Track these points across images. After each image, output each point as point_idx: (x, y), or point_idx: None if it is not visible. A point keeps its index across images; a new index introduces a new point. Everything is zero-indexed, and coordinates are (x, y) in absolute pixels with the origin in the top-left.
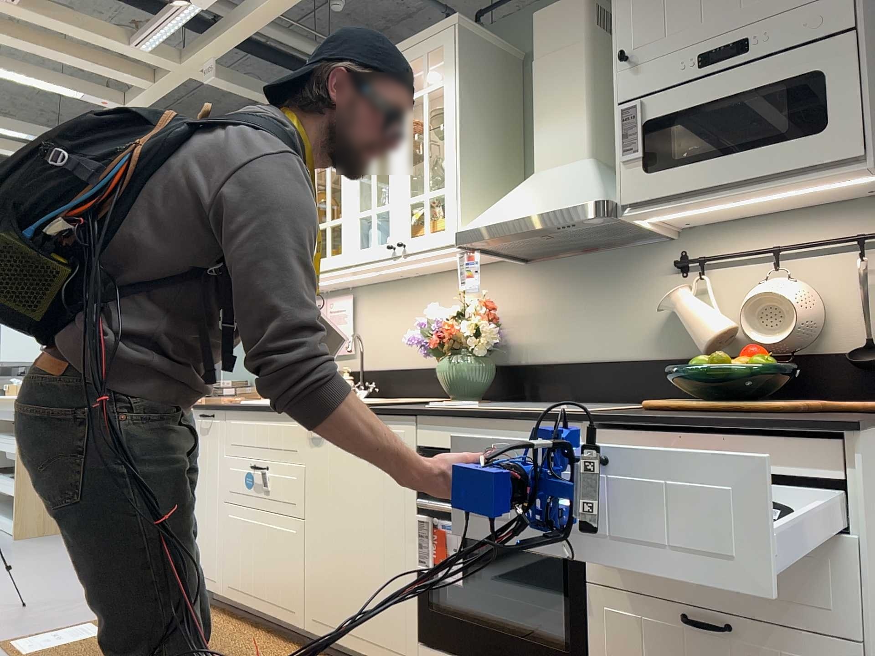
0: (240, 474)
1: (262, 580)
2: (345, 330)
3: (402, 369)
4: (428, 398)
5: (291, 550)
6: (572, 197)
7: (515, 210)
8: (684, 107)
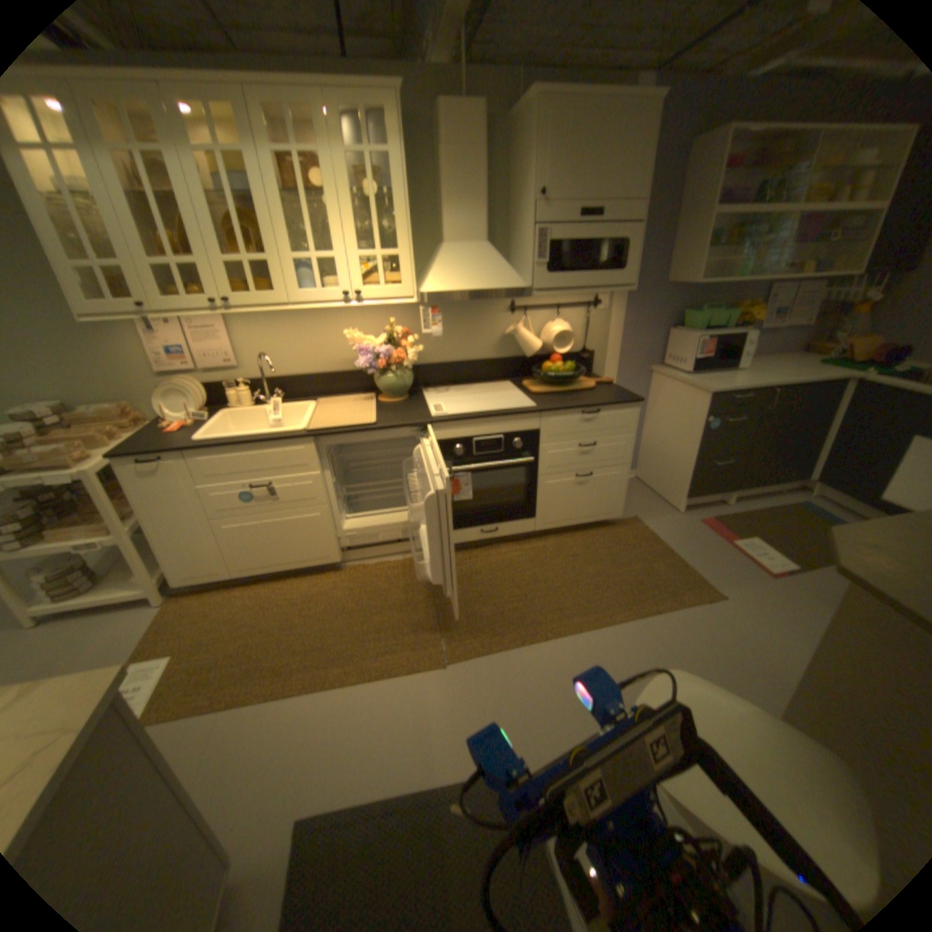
0: (230, 498)
1: (286, 554)
2: (222, 348)
3: (302, 377)
4: (336, 396)
5: (319, 527)
6: (505, 282)
7: (465, 283)
8: (571, 240)
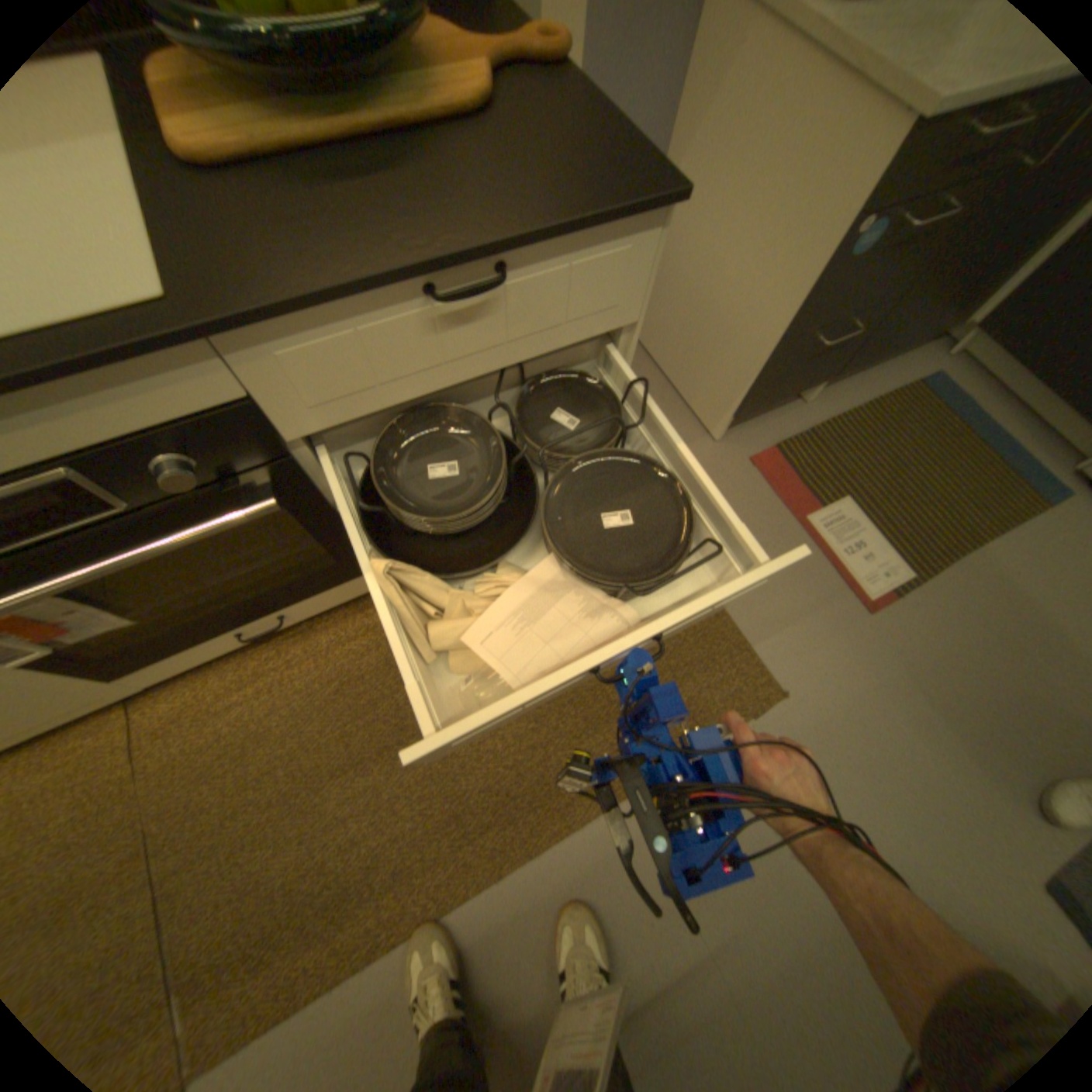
0: None
1: None
2: None
3: None
4: None
5: None
6: None
7: None
8: None
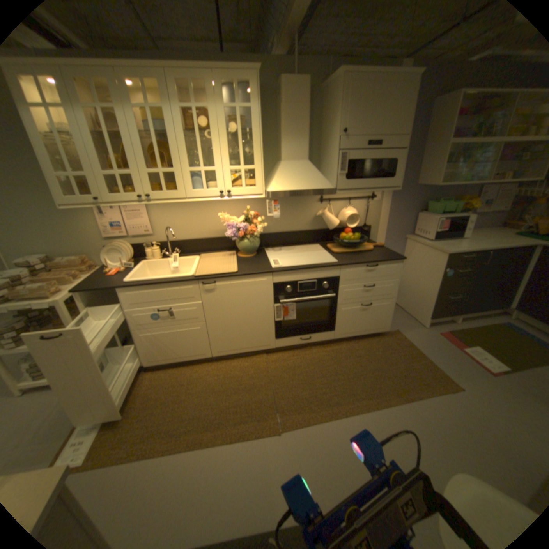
0: (145, 317)
1: (178, 352)
2: (144, 223)
3: (191, 240)
4: (211, 252)
5: (199, 335)
6: (320, 184)
7: (295, 185)
8: (362, 159)
